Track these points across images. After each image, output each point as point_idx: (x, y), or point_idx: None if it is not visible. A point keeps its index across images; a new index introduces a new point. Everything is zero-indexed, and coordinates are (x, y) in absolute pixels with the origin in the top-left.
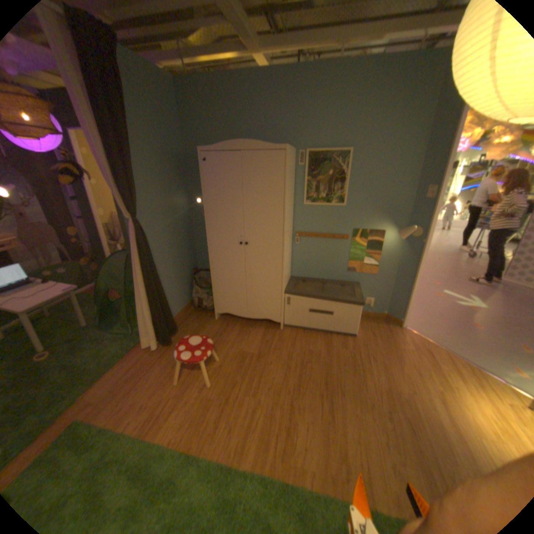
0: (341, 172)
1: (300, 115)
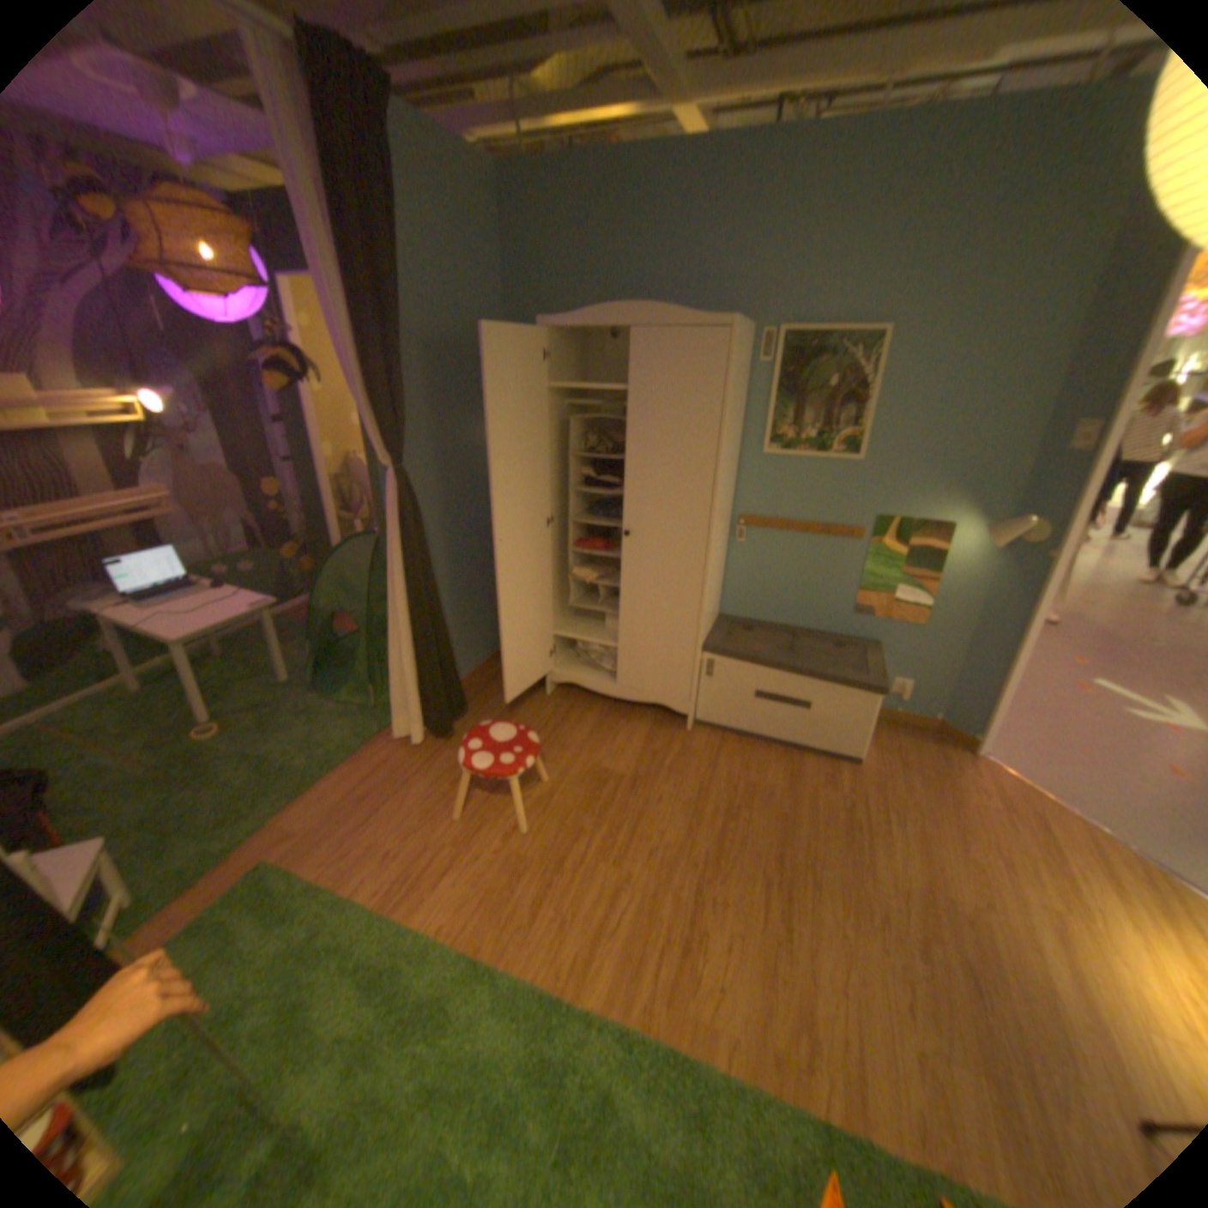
0: (860, 380)
1: (774, 244)
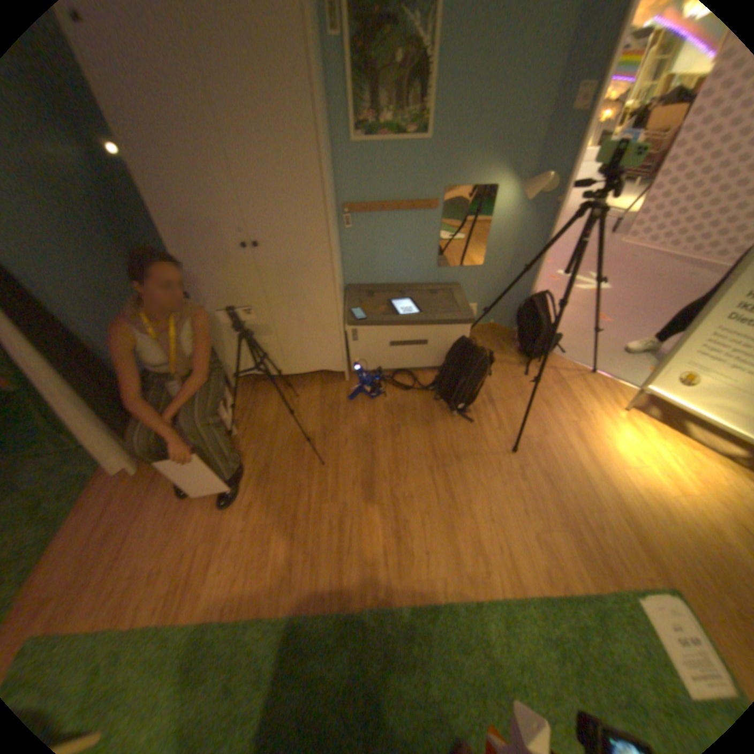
0: (421, 56)
1: None
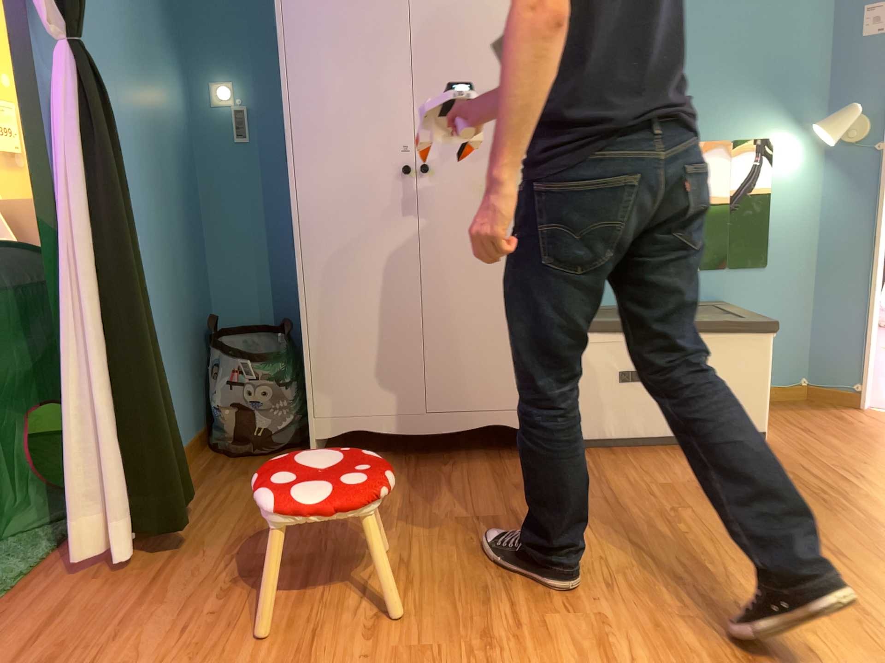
0: None
1: None
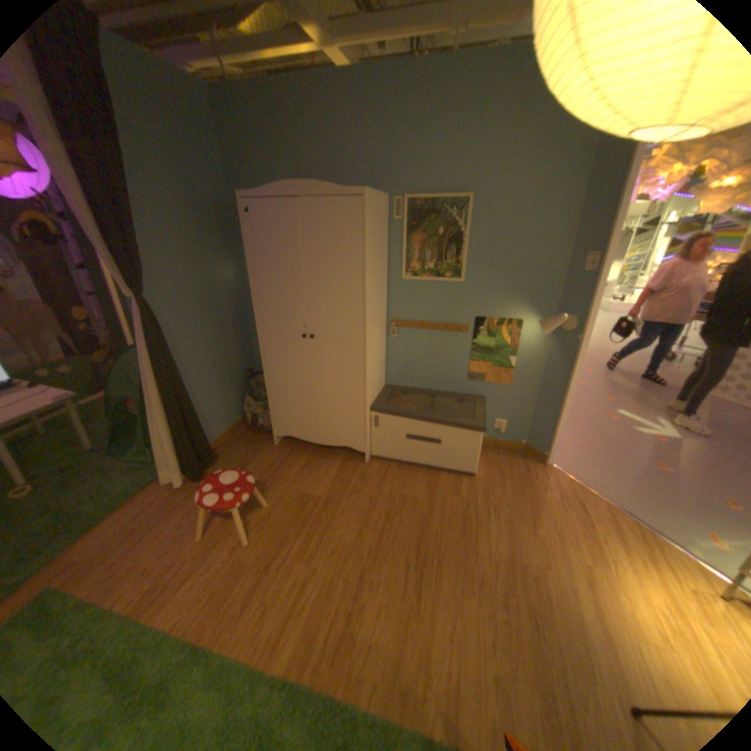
0: (457, 230)
1: (395, 142)
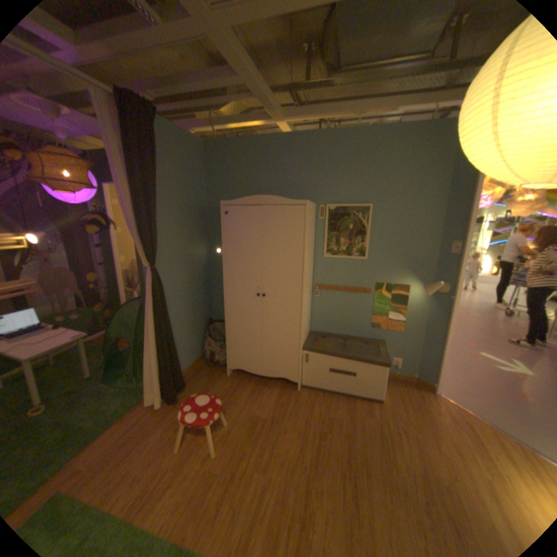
0: (361, 226)
1: (321, 173)
